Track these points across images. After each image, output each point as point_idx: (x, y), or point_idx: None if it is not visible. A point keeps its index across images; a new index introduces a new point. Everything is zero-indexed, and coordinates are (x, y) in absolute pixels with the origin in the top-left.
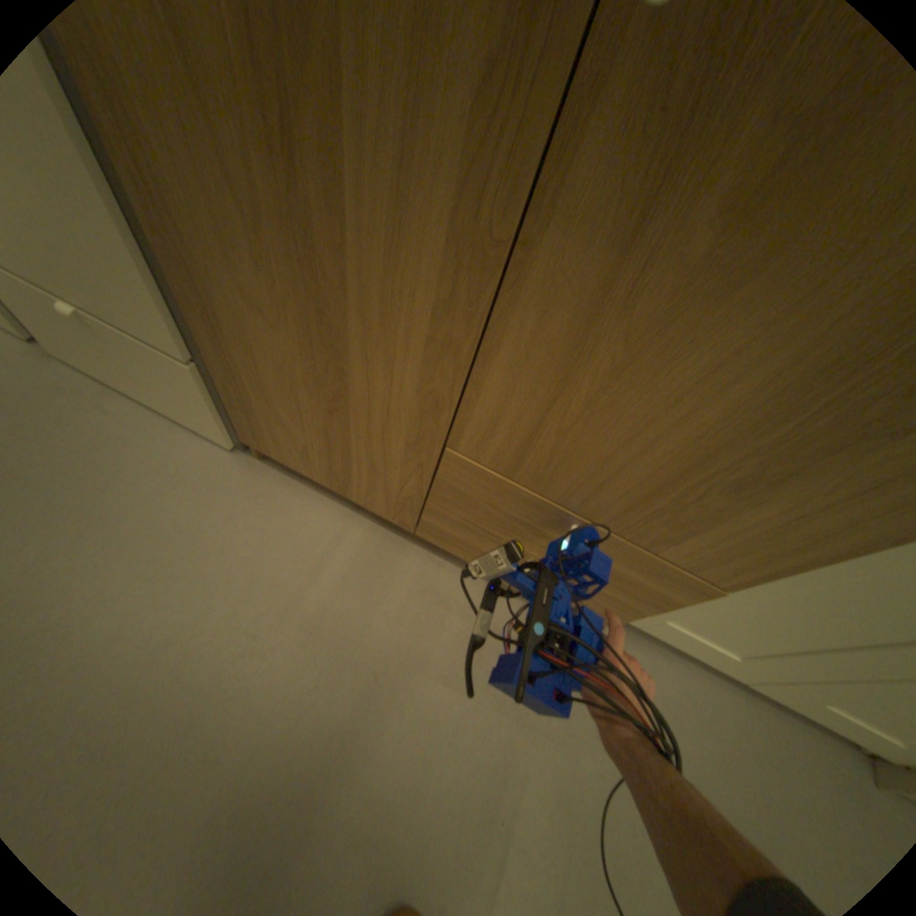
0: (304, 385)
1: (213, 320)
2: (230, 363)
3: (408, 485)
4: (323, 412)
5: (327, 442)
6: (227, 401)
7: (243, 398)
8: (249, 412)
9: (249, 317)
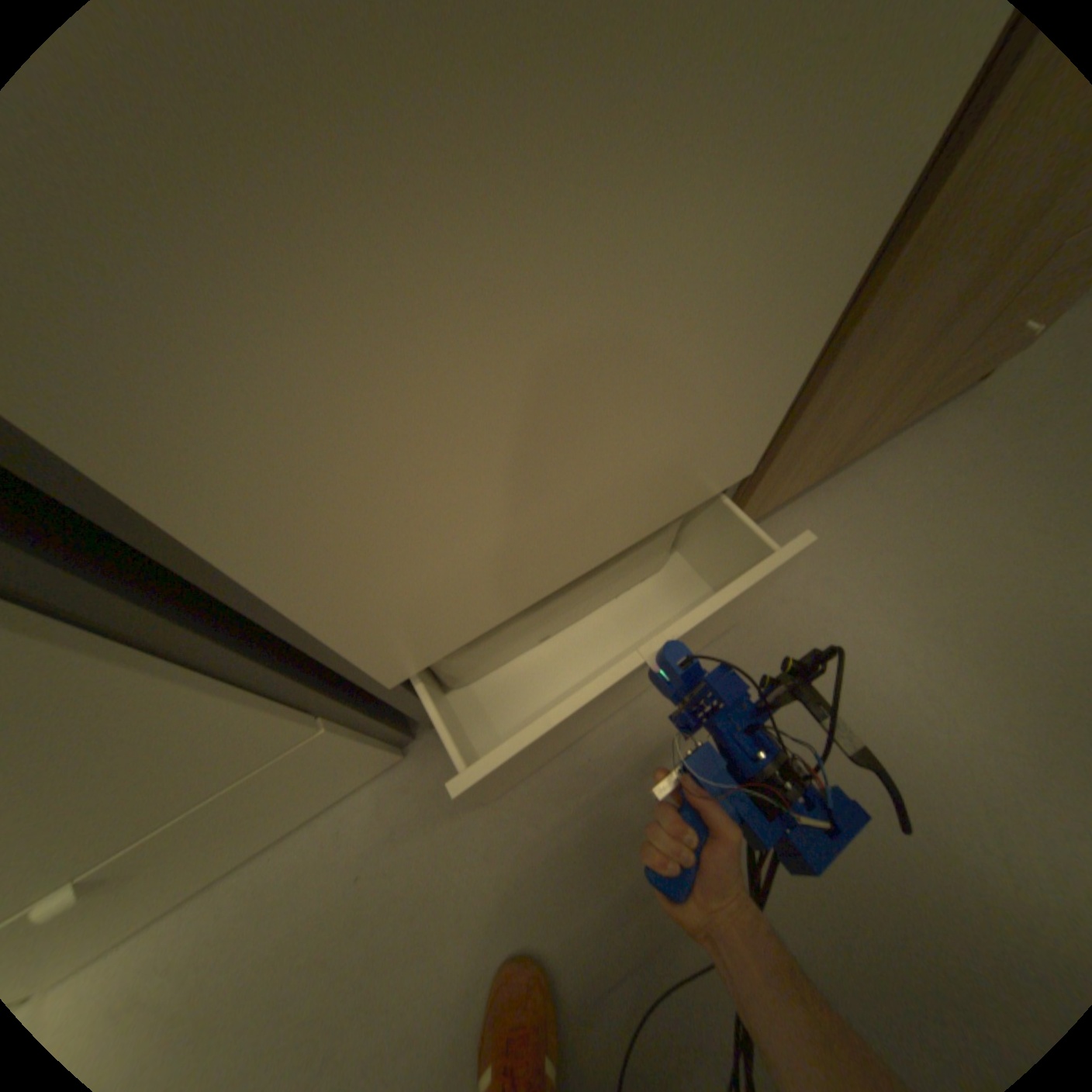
0: (923, 332)
1: (862, 344)
2: (822, 406)
3: (946, 361)
4: (915, 353)
5: (875, 403)
6: (754, 487)
7: (792, 453)
8: (779, 473)
9: (934, 282)
